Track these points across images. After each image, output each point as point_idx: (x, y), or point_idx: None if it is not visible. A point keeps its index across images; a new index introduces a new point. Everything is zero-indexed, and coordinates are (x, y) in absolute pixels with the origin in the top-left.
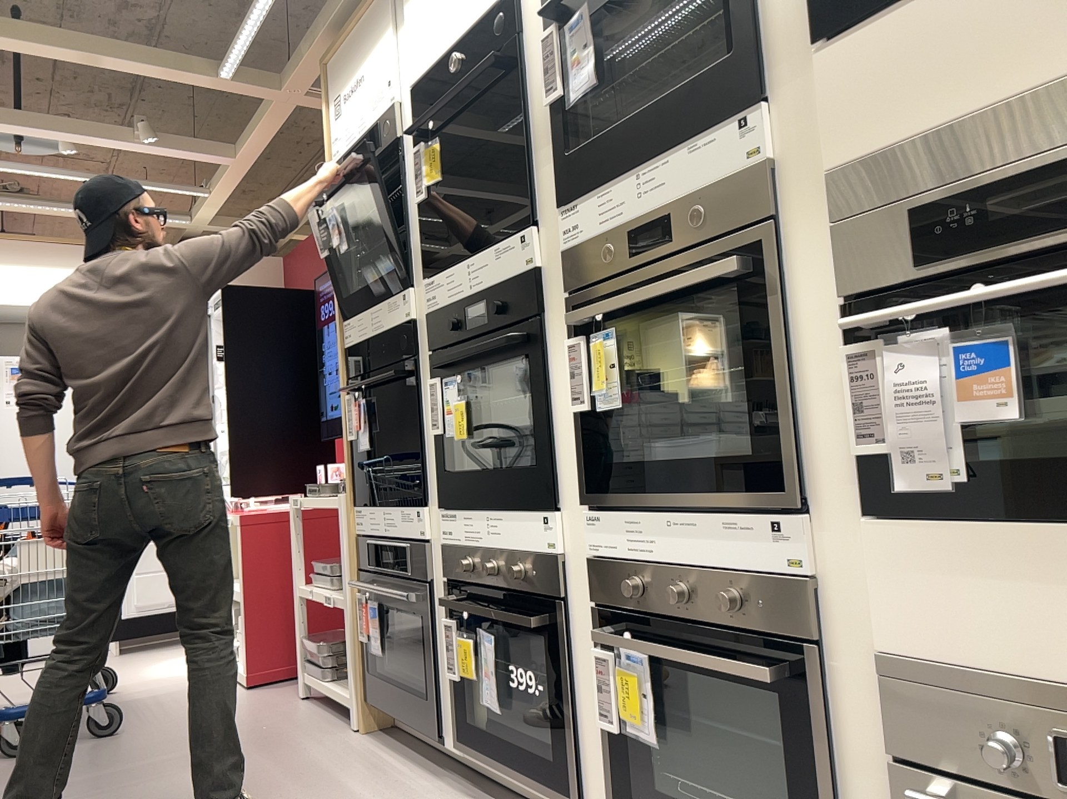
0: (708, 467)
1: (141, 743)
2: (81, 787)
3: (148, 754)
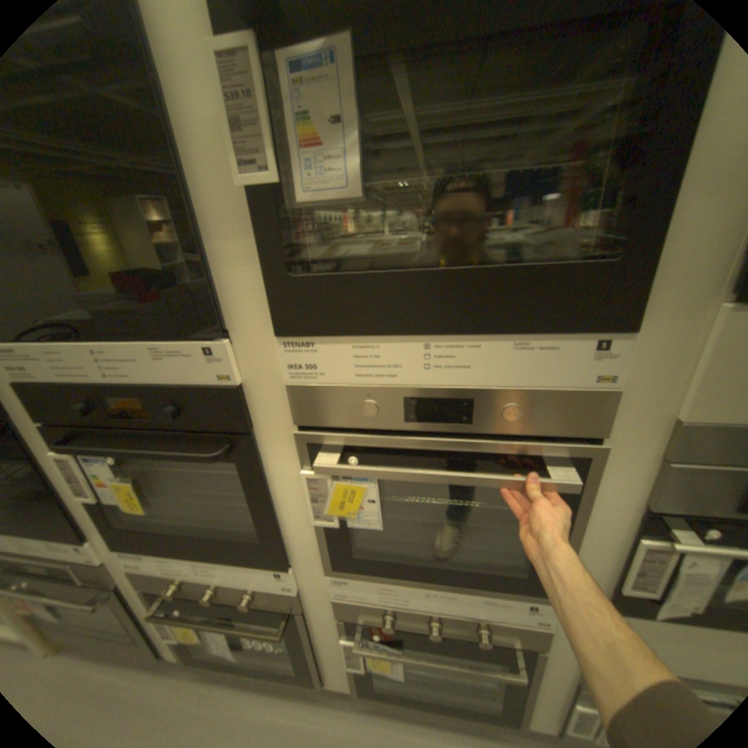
0: (477, 576)
1: None
2: None
3: None
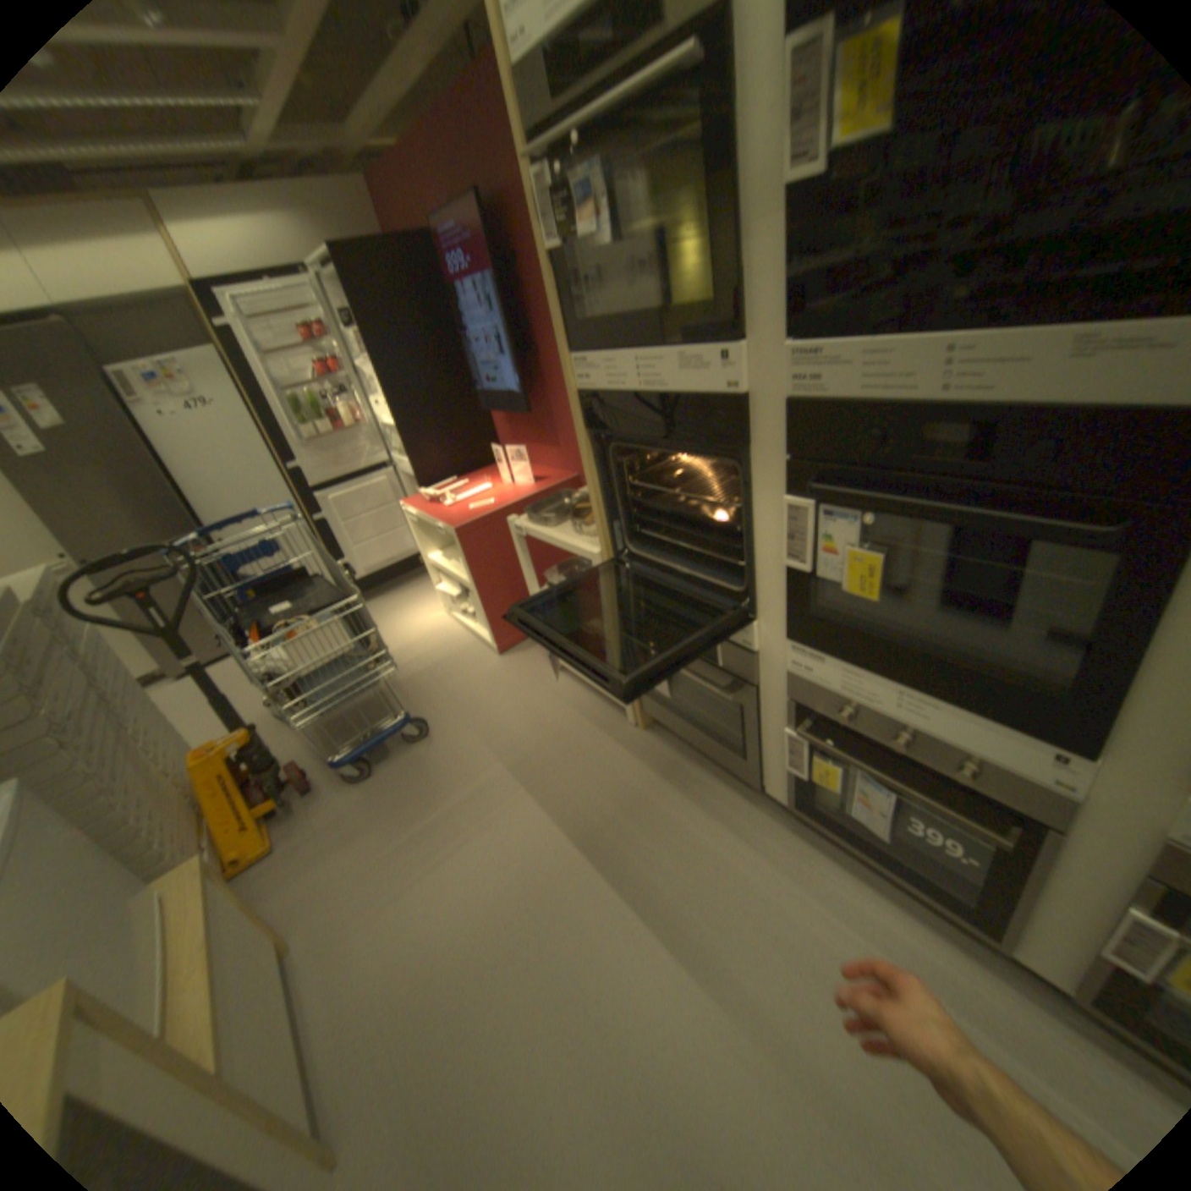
0: None
1: (455, 754)
2: (442, 836)
3: (471, 773)
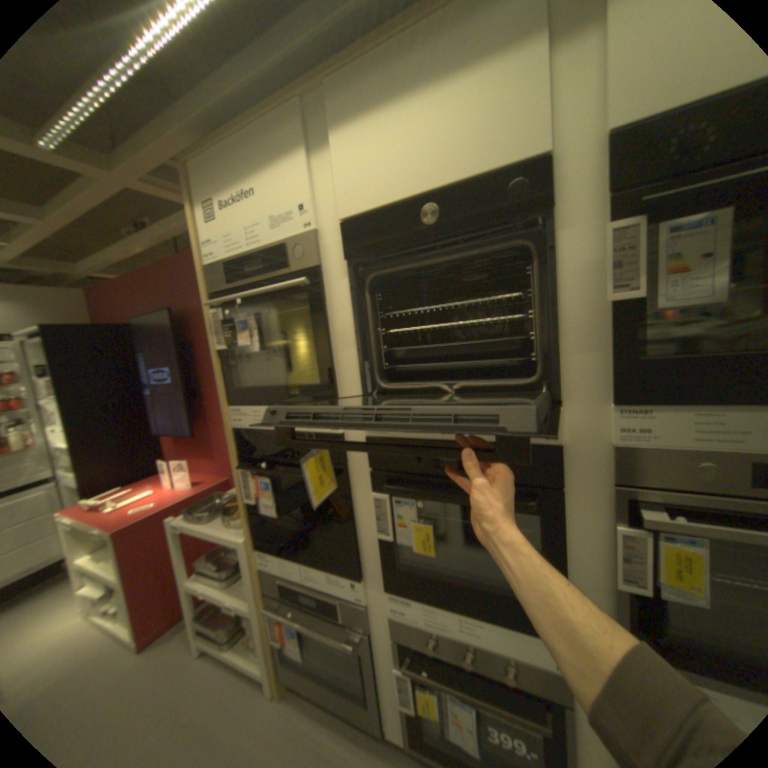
0: None
1: None
2: None
3: None
